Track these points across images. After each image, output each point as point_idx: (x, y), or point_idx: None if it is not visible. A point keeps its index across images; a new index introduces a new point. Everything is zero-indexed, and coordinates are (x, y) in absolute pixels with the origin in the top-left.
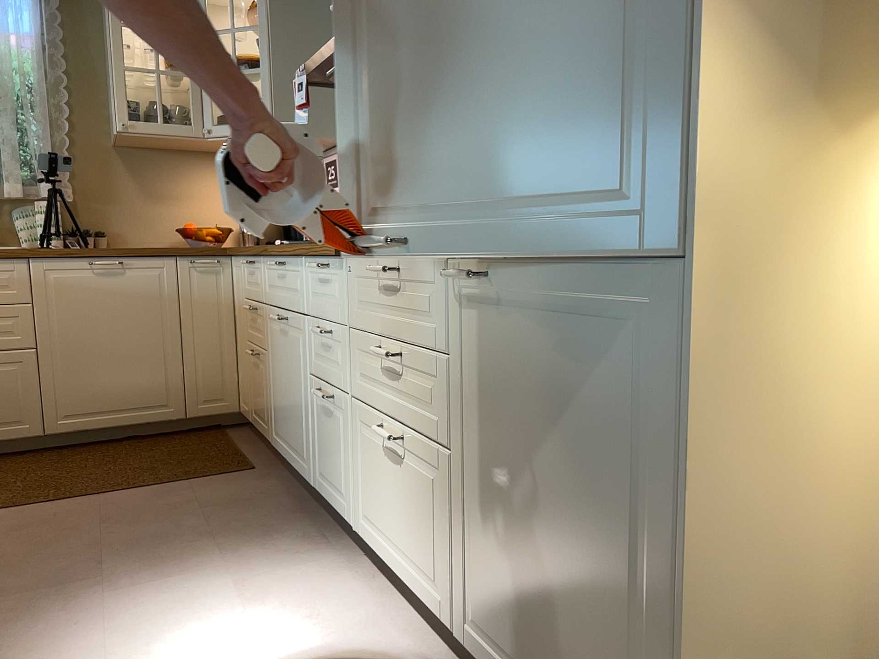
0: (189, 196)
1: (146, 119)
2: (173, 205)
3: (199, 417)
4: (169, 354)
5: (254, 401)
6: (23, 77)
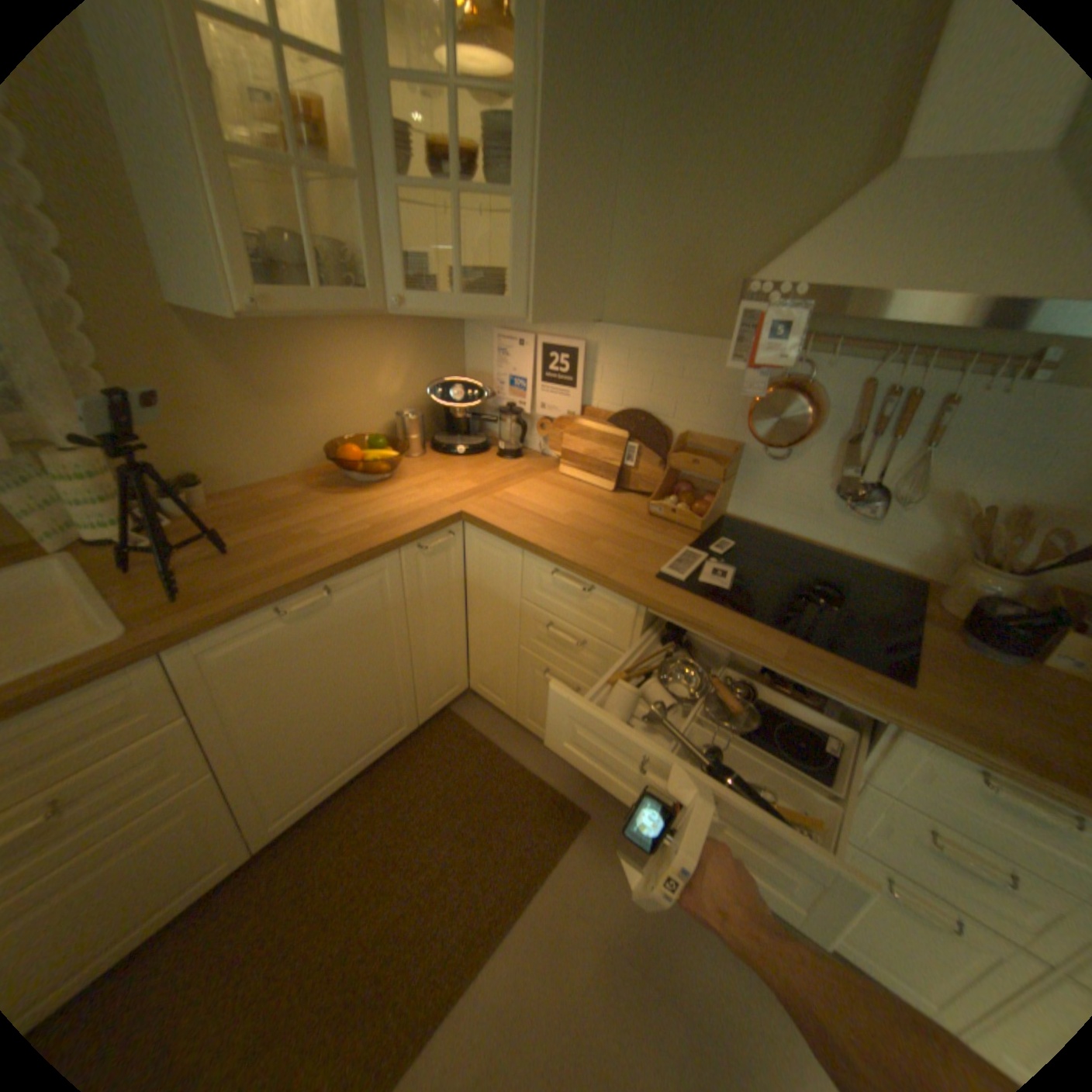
0: (316, 386)
1: (271, 272)
2: (295, 405)
3: (432, 717)
4: (399, 673)
5: (538, 714)
6: None
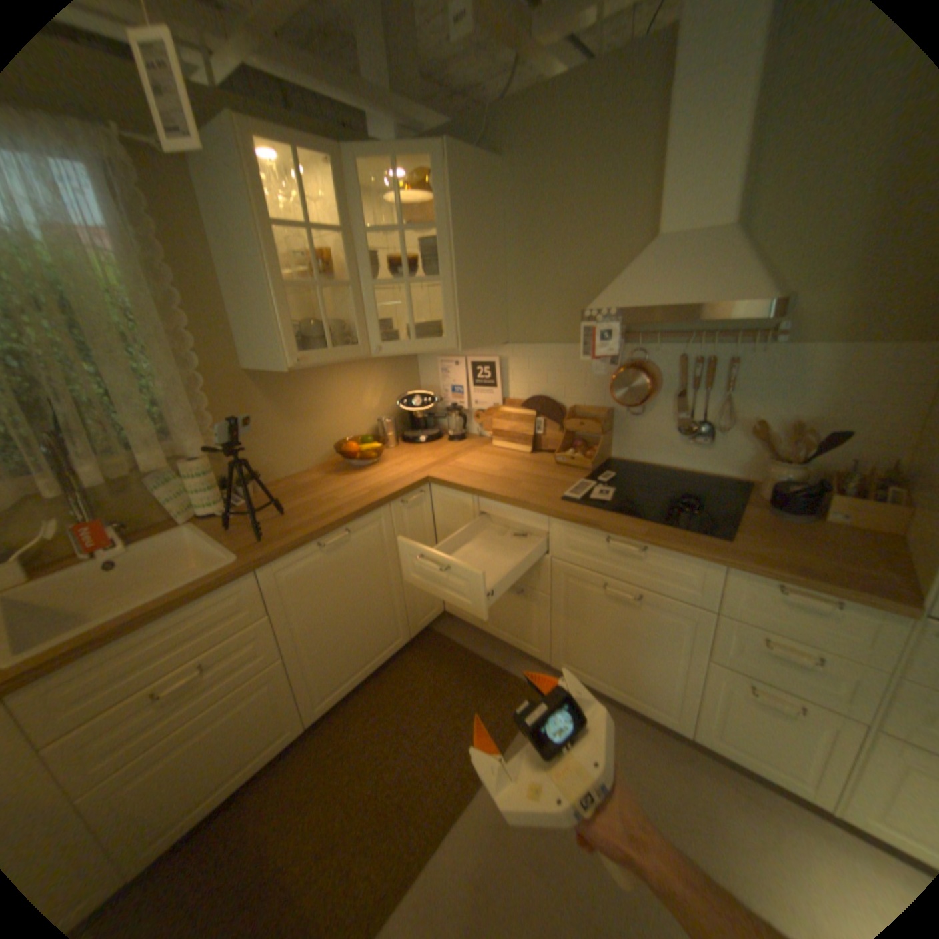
0: (326, 408)
1: (305, 343)
2: (314, 421)
3: (420, 632)
4: (395, 595)
5: (497, 620)
6: (115, 300)
